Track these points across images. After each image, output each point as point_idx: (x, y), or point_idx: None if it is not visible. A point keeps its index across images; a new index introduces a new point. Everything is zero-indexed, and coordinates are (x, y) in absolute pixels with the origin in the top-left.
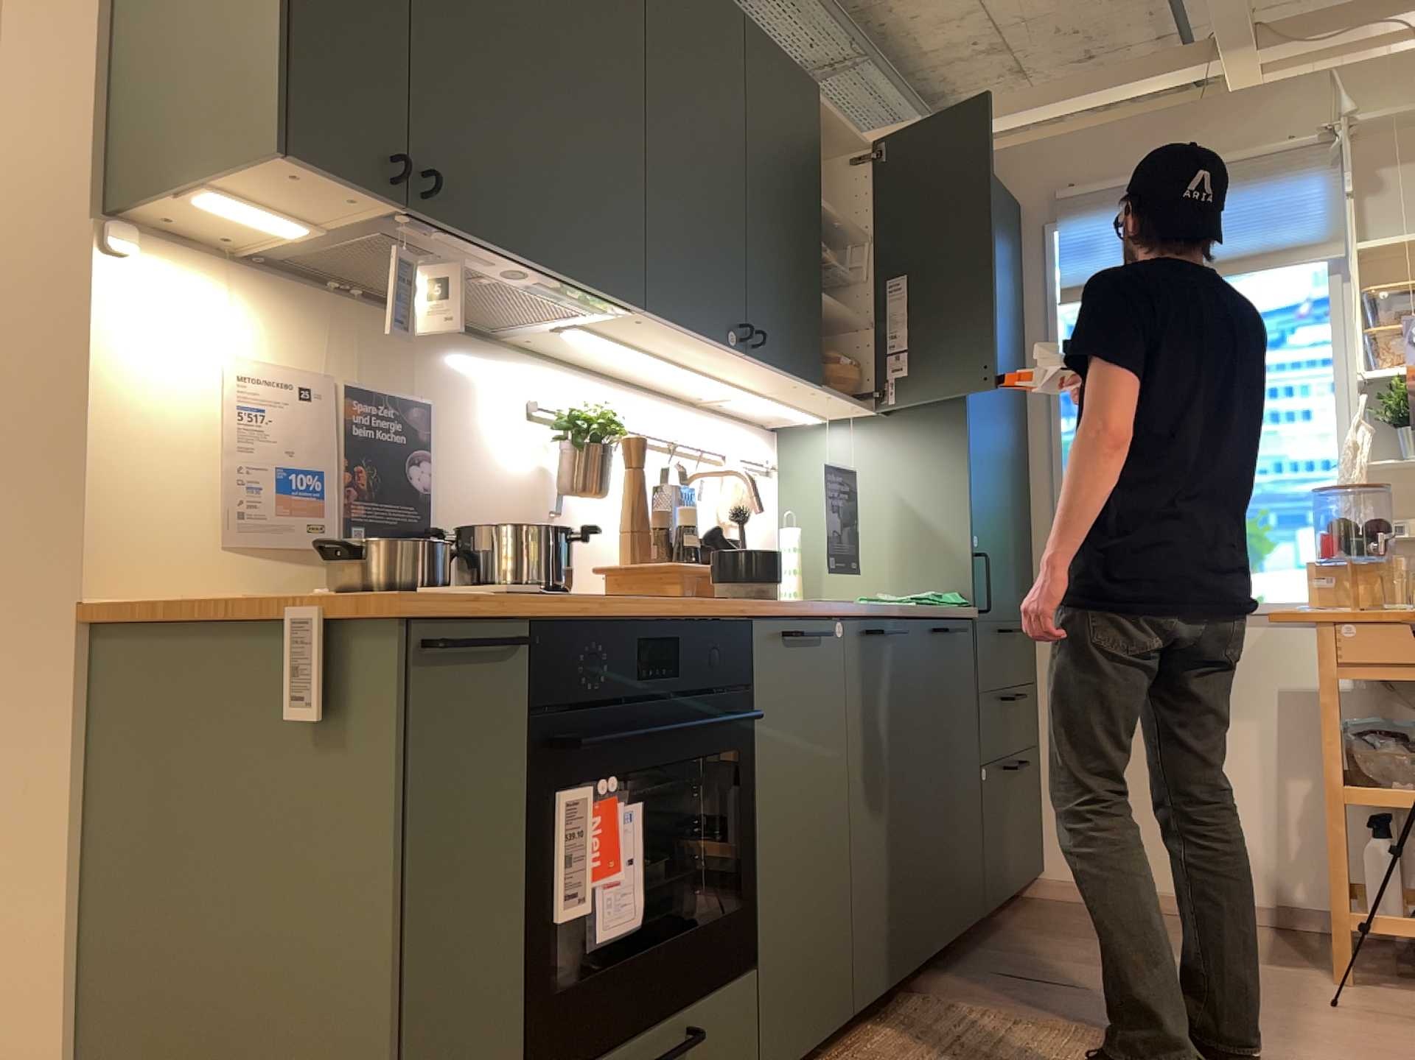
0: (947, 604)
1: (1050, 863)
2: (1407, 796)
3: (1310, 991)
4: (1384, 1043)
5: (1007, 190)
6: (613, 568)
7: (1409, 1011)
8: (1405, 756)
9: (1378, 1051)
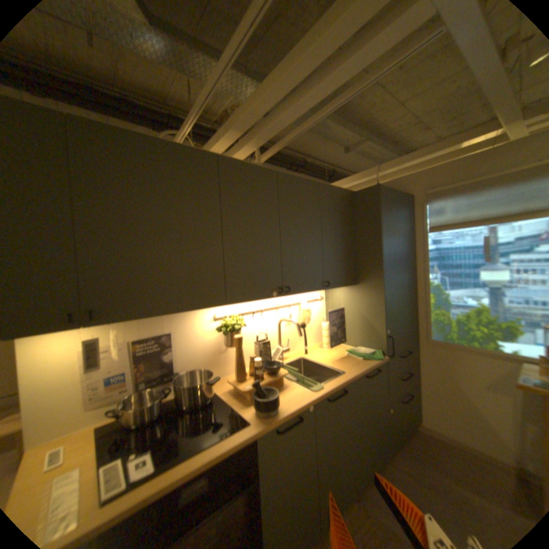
0: (374, 359)
1: (424, 422)
2: None
3: None
4: None
5: (408, 189)
6: (231, 383)
7: None
8: None
9: None
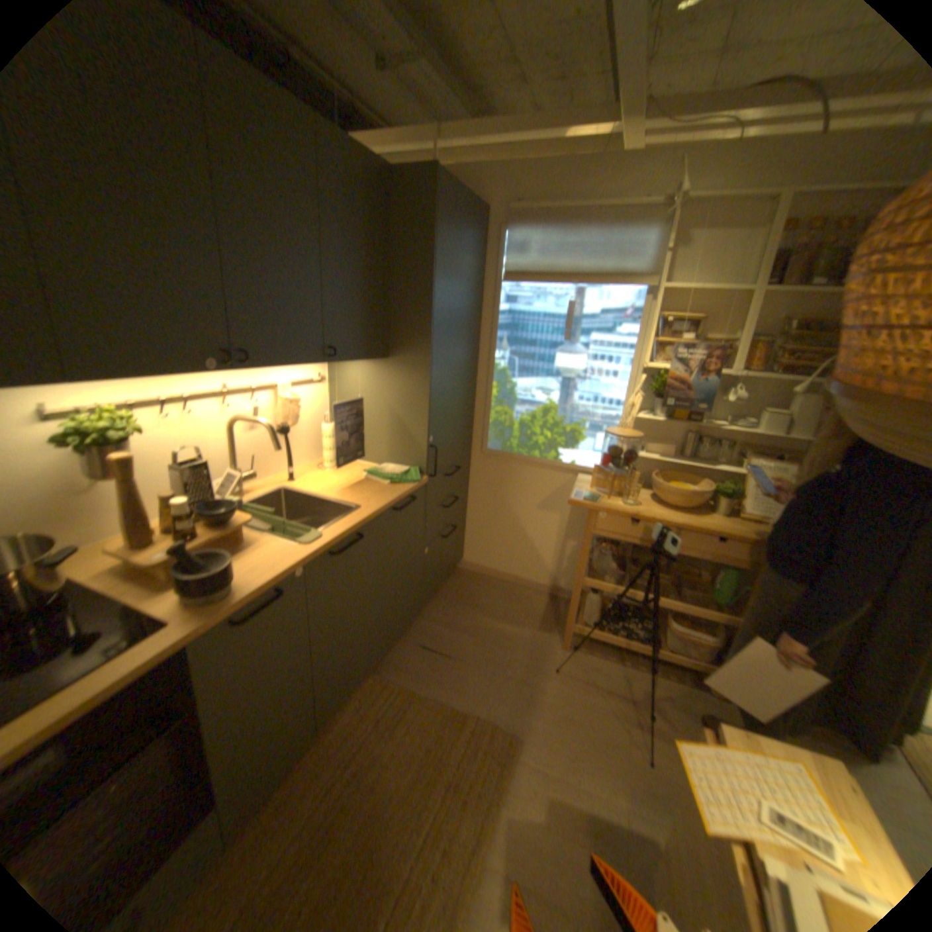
0: (407, 482)
1: (464, 556)
2: (609, 588)
3: (549, 657)
4: (568, 710)
5: (484, 194)
6: (114, 554)
7: (585, 676)
8: (613, 572)
9: (564, 718)
